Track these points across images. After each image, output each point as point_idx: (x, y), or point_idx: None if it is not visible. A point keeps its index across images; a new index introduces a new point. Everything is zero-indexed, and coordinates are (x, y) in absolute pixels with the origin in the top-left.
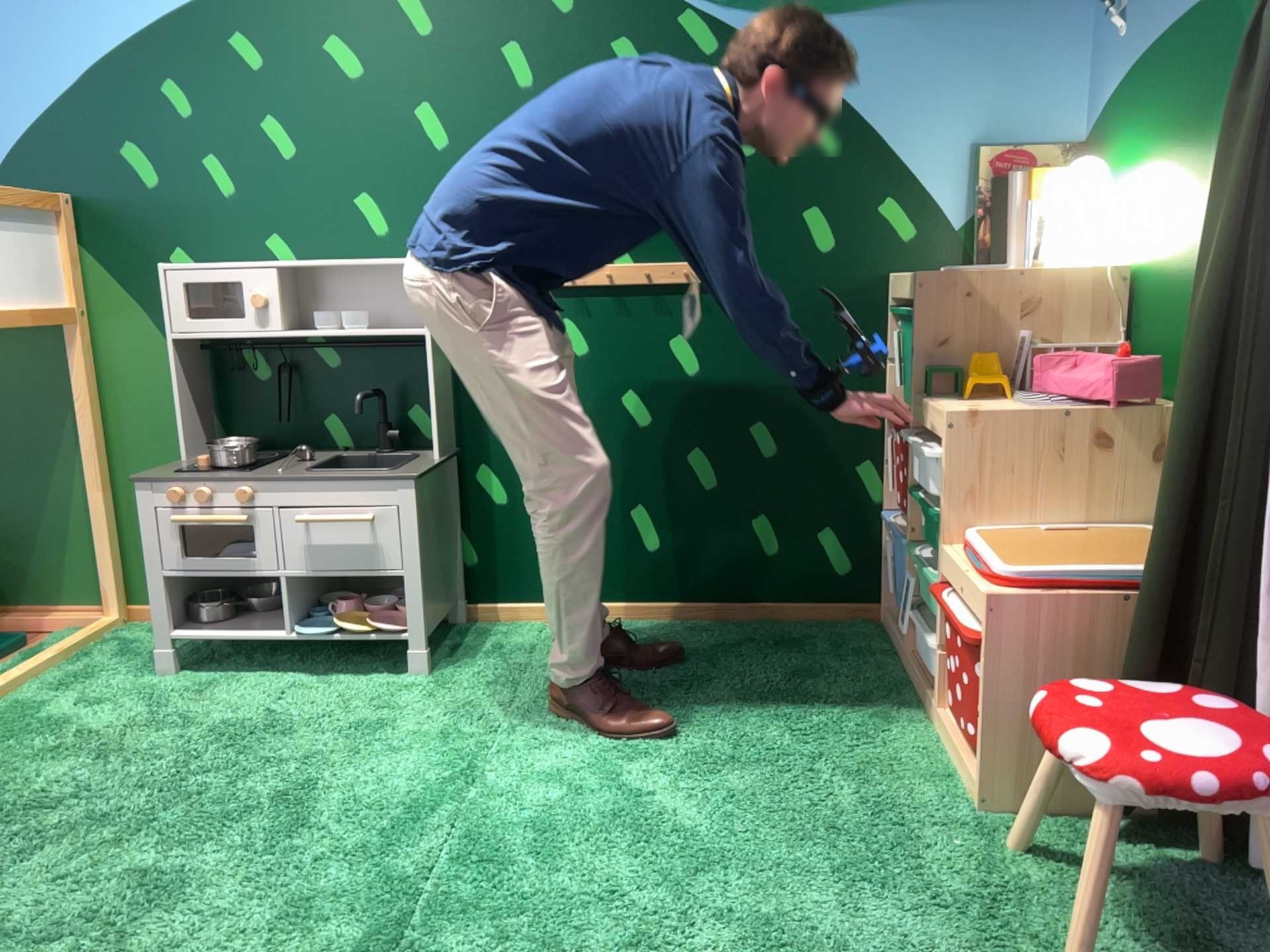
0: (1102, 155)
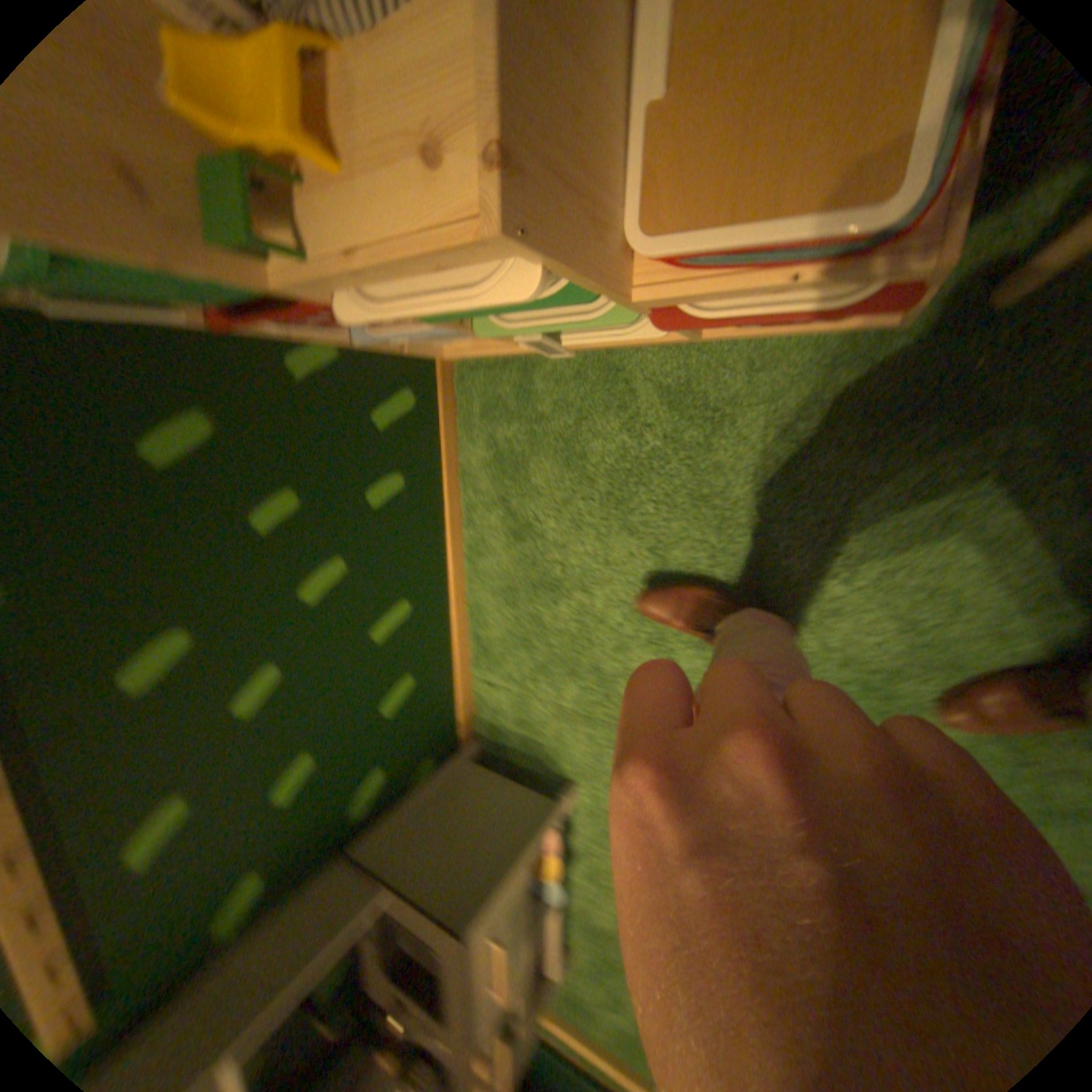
0: None
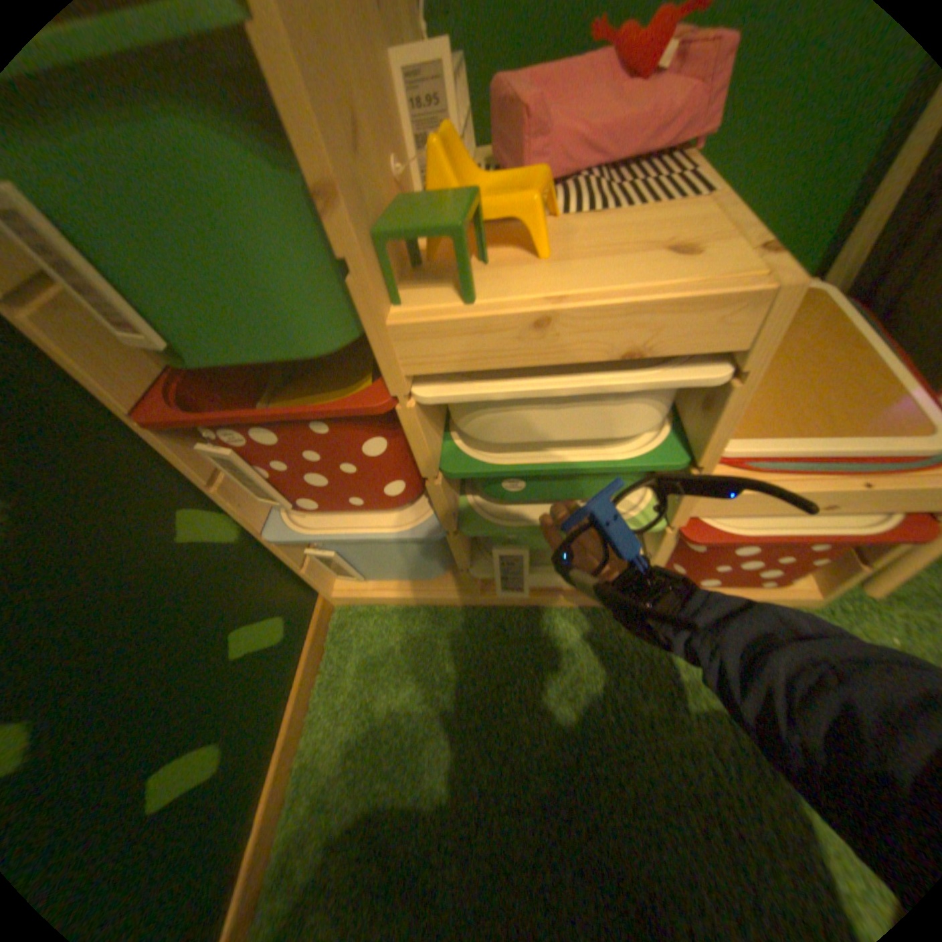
0: None
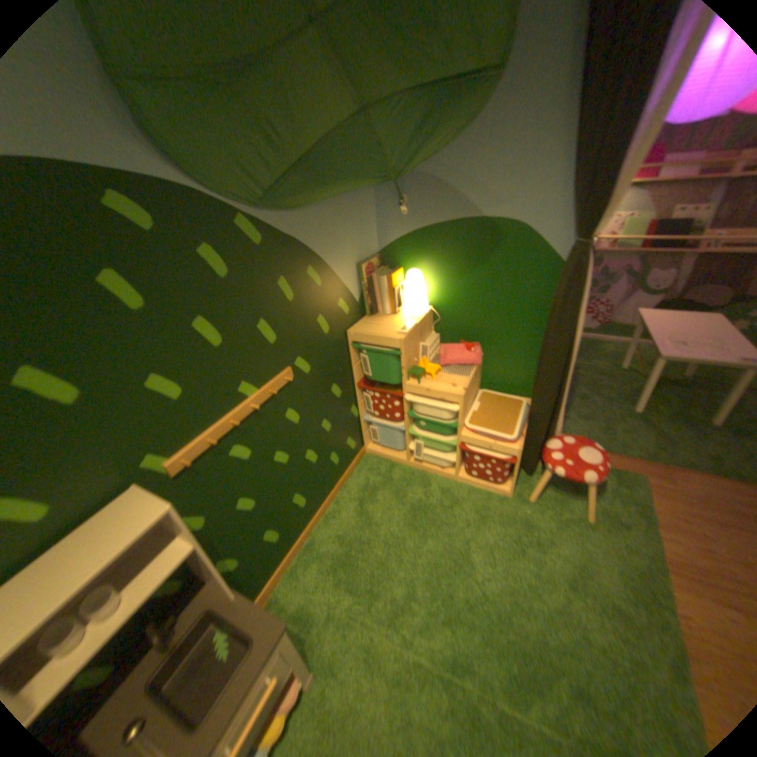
0: (397, 260)
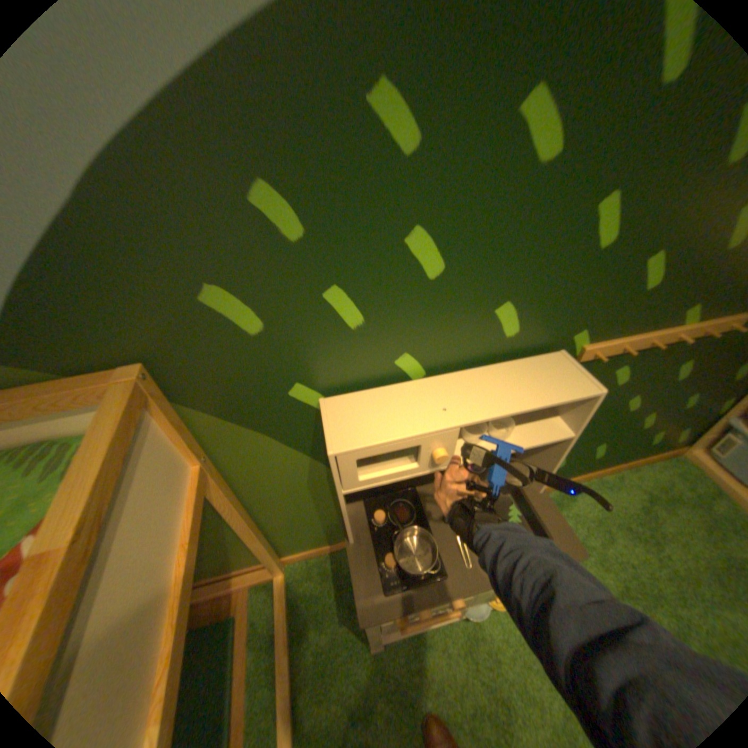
0: None
